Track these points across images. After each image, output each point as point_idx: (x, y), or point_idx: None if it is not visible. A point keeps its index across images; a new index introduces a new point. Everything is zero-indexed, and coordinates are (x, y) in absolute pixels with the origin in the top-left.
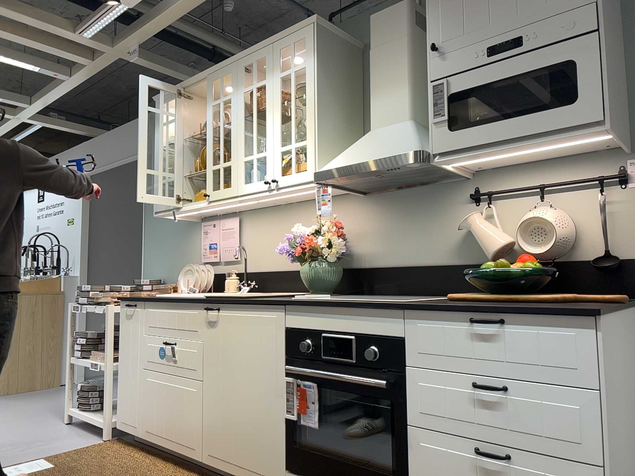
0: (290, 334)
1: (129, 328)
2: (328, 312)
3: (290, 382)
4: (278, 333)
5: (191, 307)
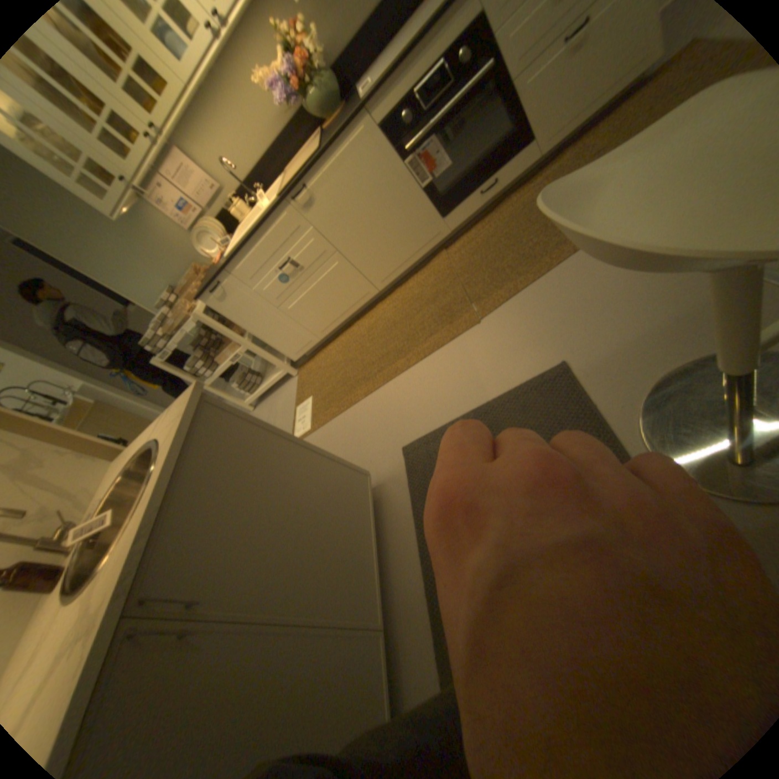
0: (386, 122)
1: (233, 302)
2: (407, 62)
3: (411, 158)
4: (375, 134)
5: (276, 214)
